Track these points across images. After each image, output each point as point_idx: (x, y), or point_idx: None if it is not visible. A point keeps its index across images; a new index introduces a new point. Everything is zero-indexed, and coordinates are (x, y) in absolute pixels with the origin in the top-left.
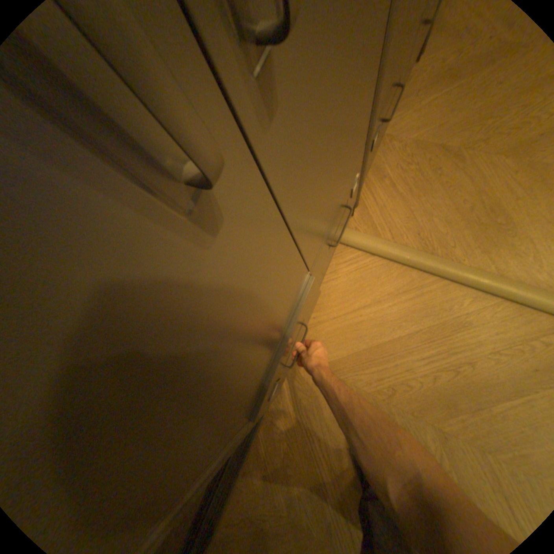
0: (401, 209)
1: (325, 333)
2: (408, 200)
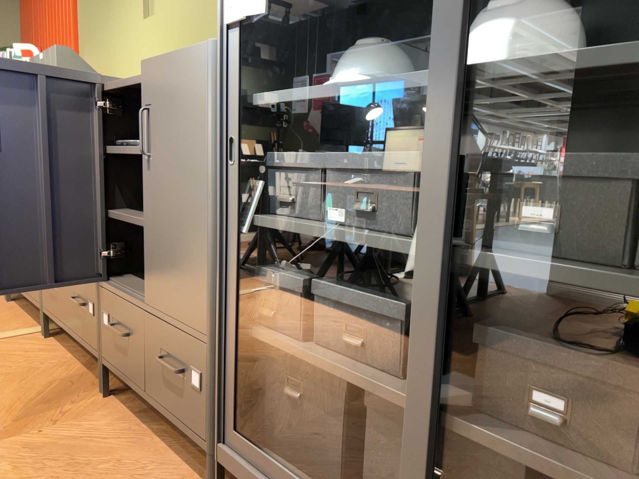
0: (5, 349)
1: (0, 315)
2: (4, 353)
